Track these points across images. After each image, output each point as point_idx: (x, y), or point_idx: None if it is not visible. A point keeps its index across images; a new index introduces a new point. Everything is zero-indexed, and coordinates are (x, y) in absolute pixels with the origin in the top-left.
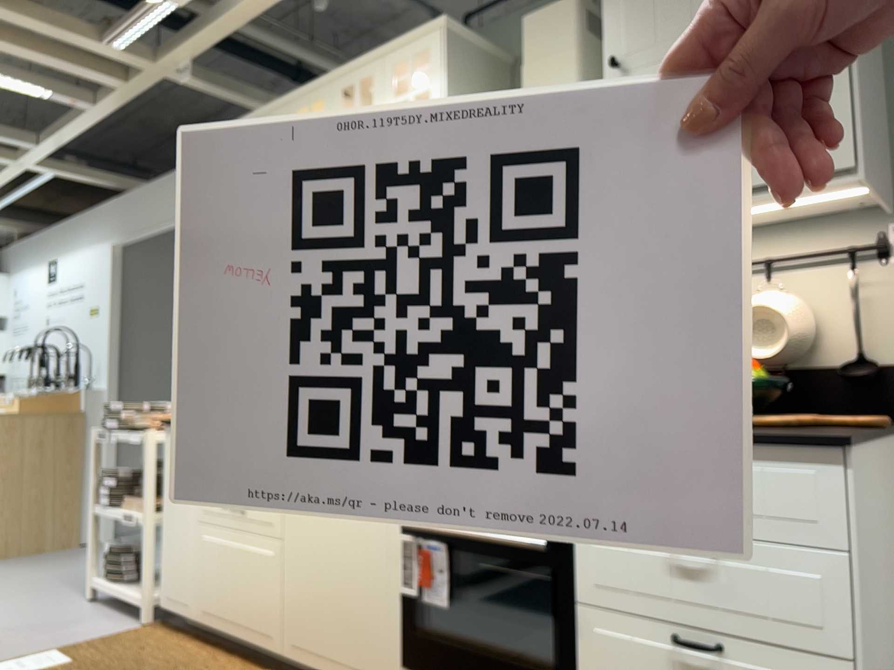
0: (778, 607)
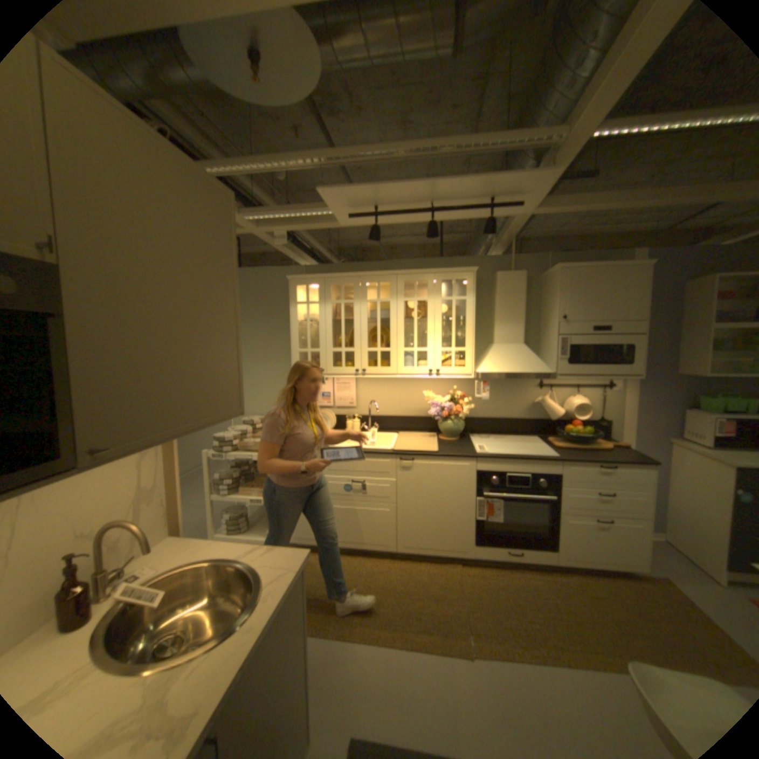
0: (633, 509)
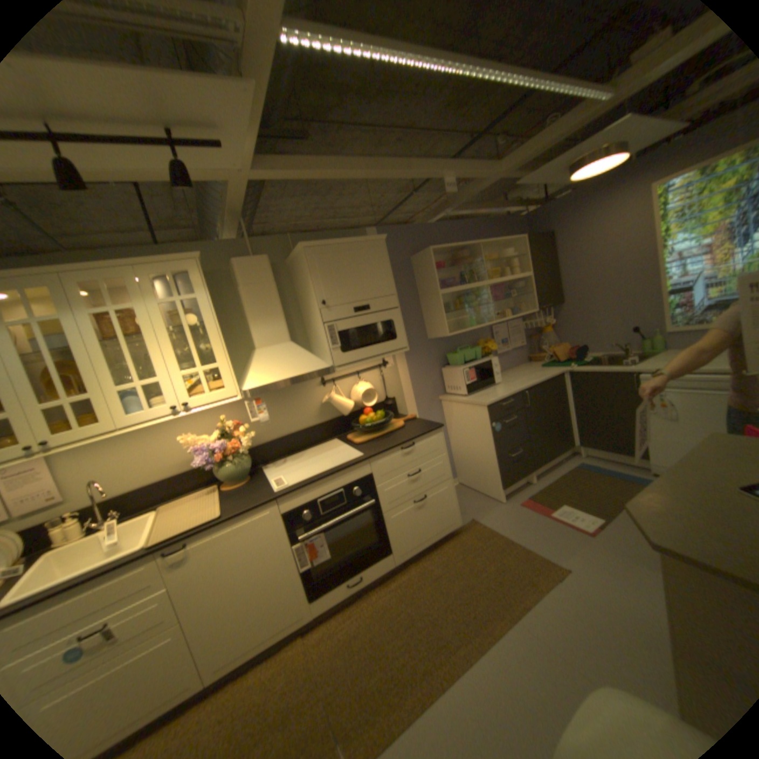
0: (435, 475)
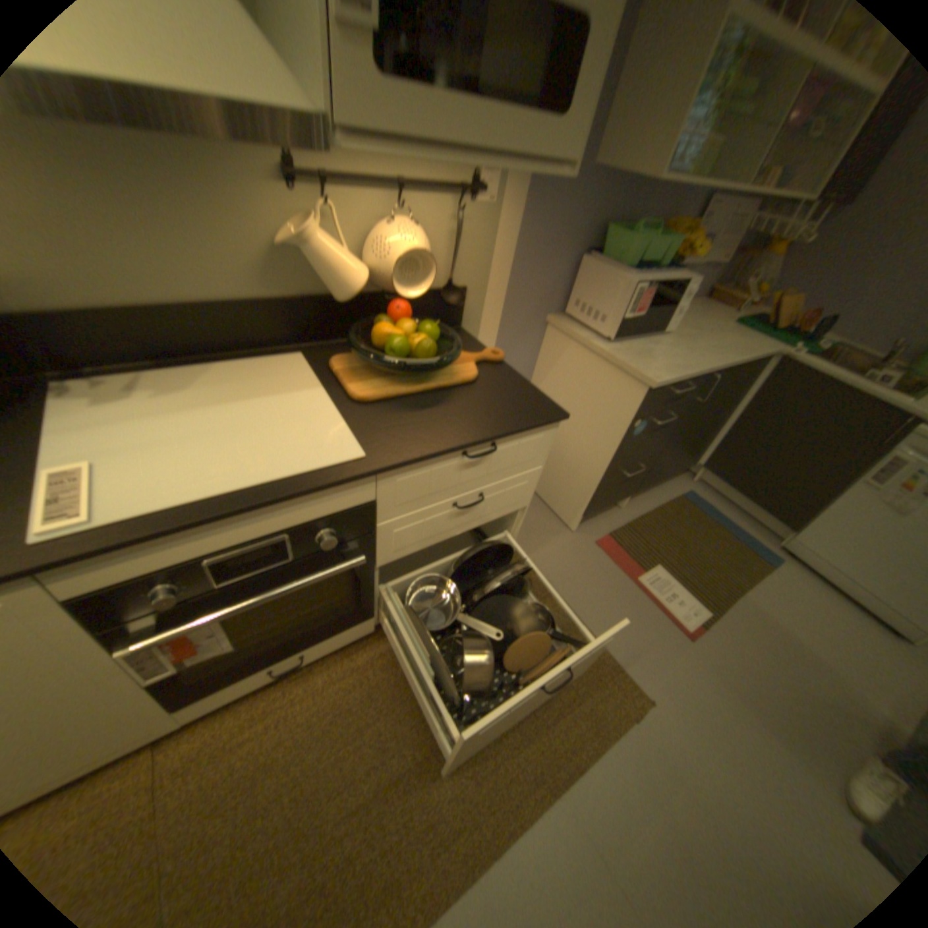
0: (504, 502)
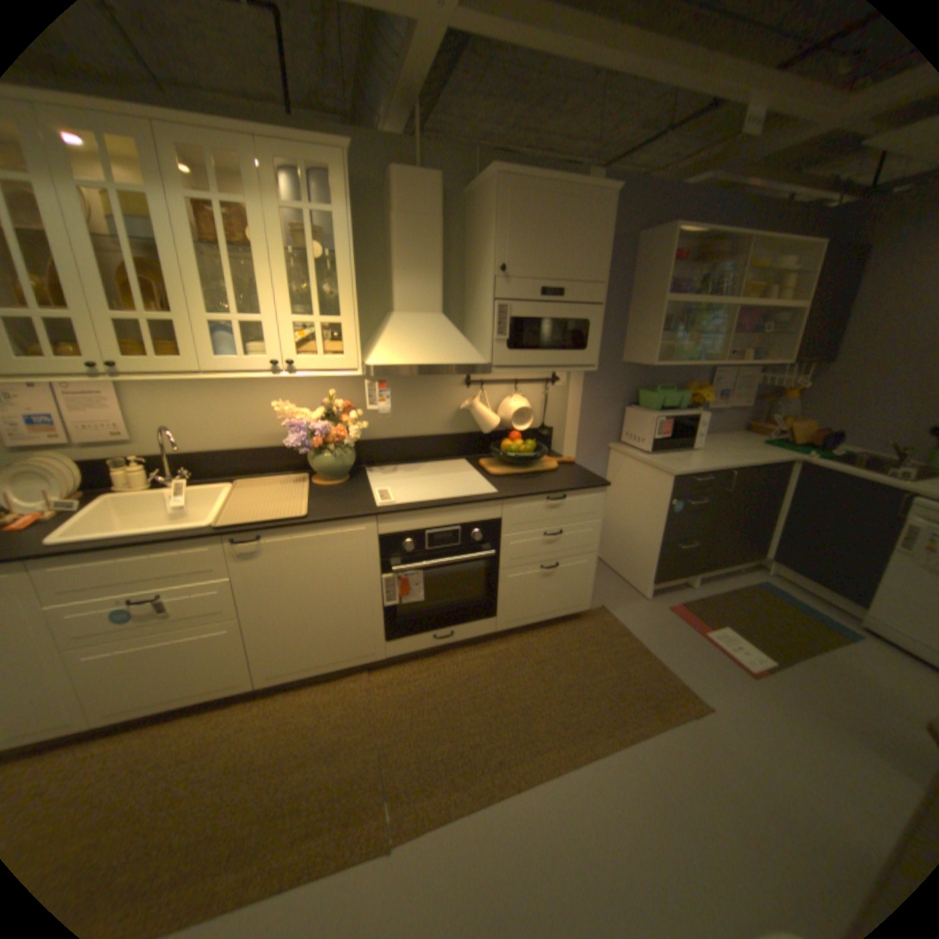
0: (577, 543)
